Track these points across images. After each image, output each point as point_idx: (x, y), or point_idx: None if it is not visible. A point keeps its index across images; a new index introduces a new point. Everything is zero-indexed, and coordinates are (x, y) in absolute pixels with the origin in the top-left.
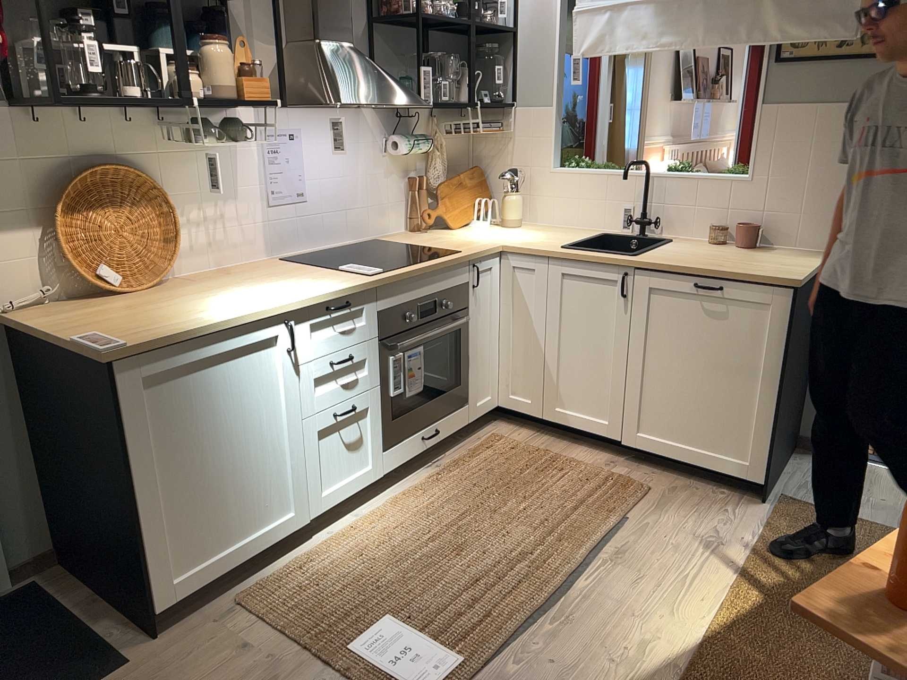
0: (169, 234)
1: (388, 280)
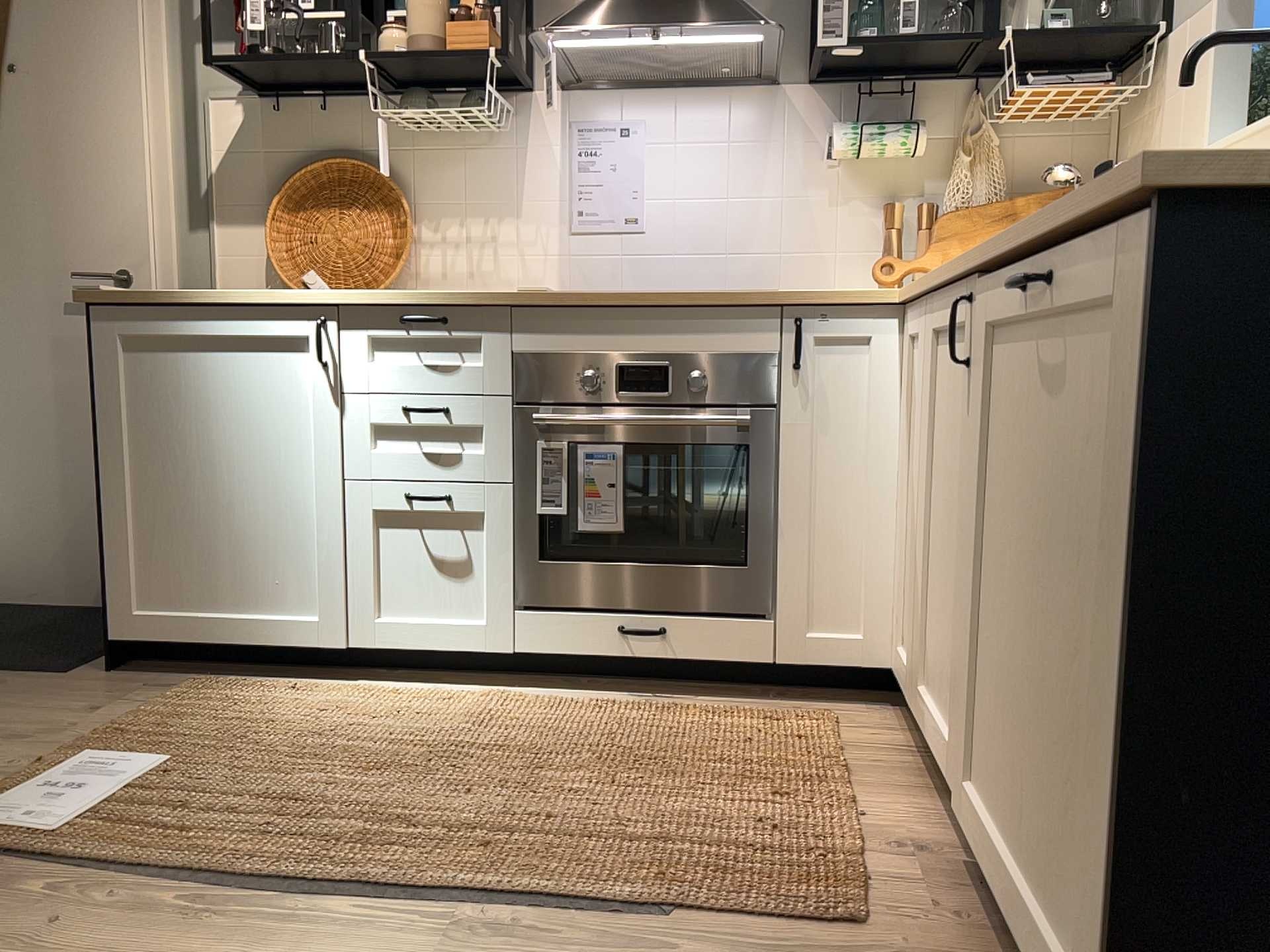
0: (400, 248)
1: (531, 299)
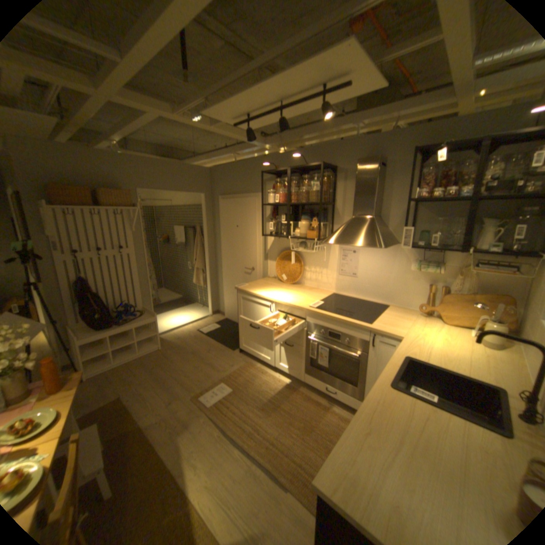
0: (301, 272)
1: (310, 311)
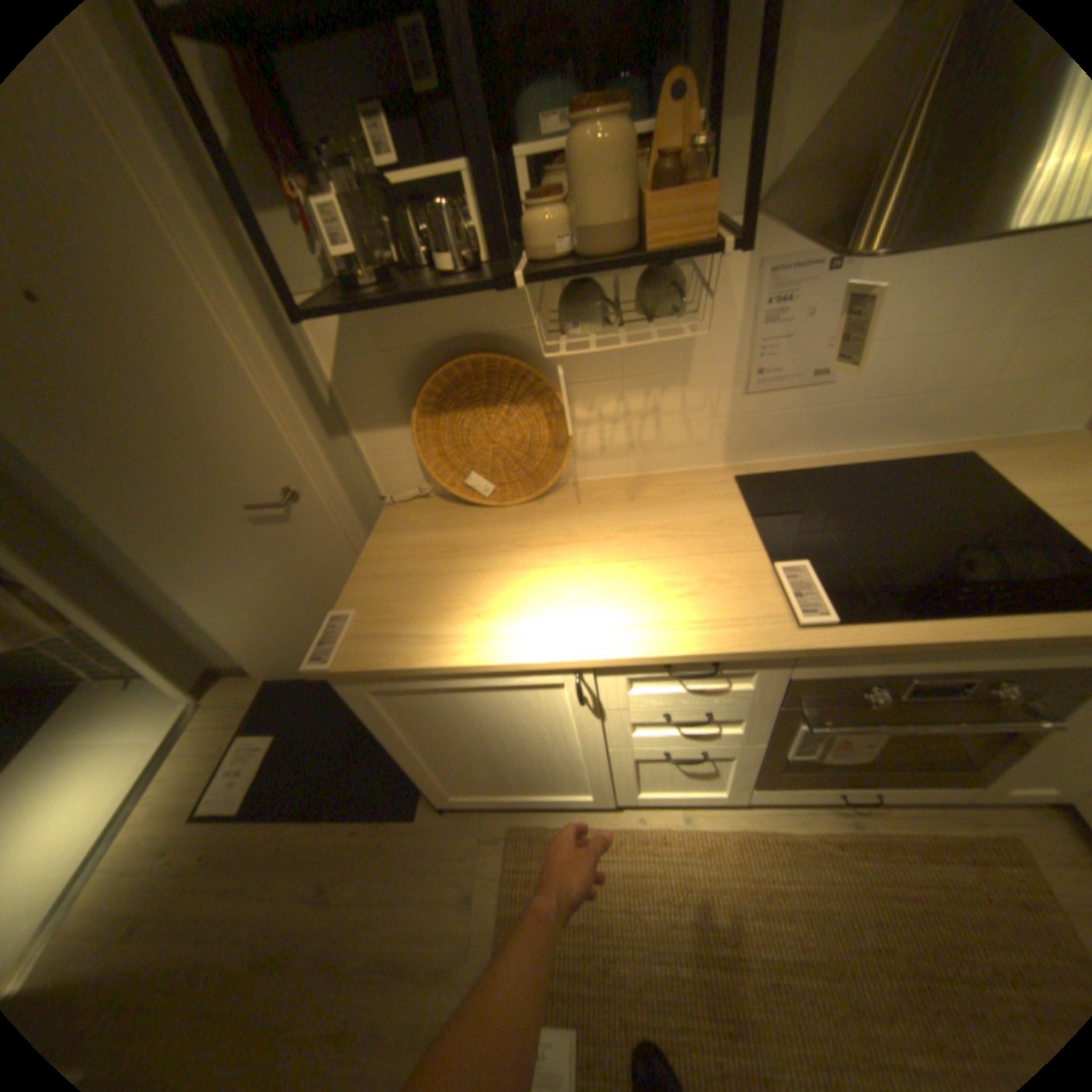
0: (561, 436)
1: (832, 651)
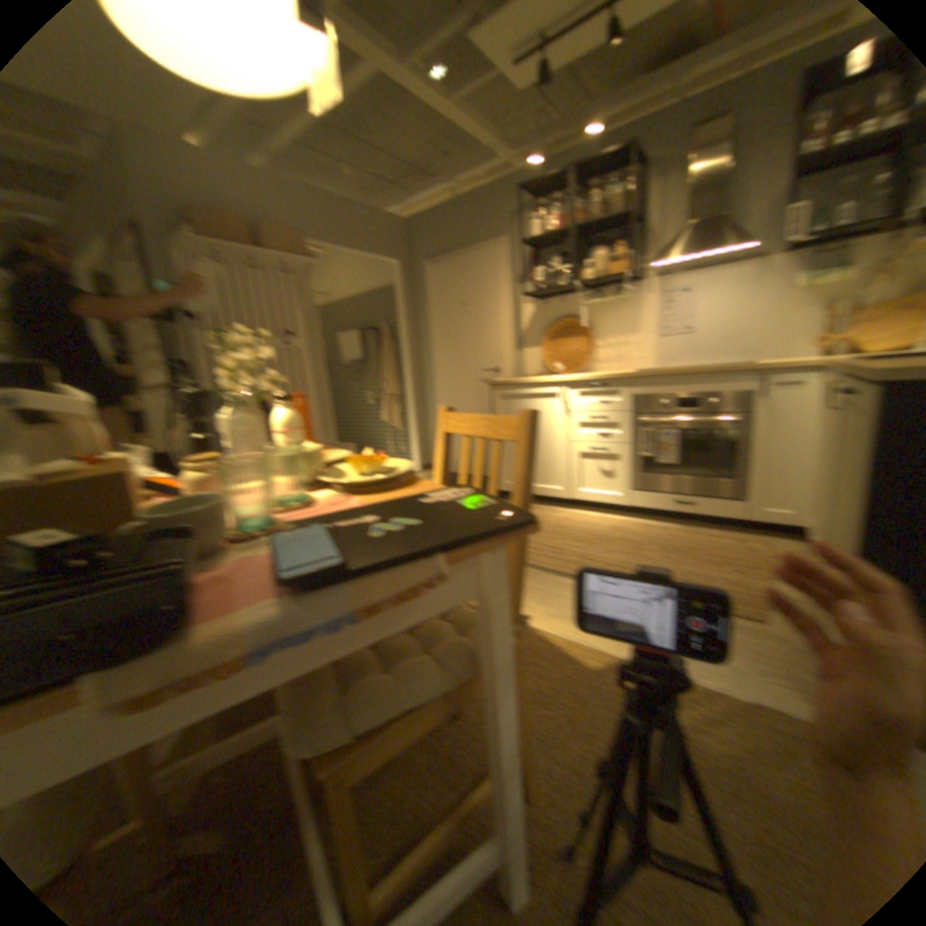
0: (587, 350)
1: (637, 375)
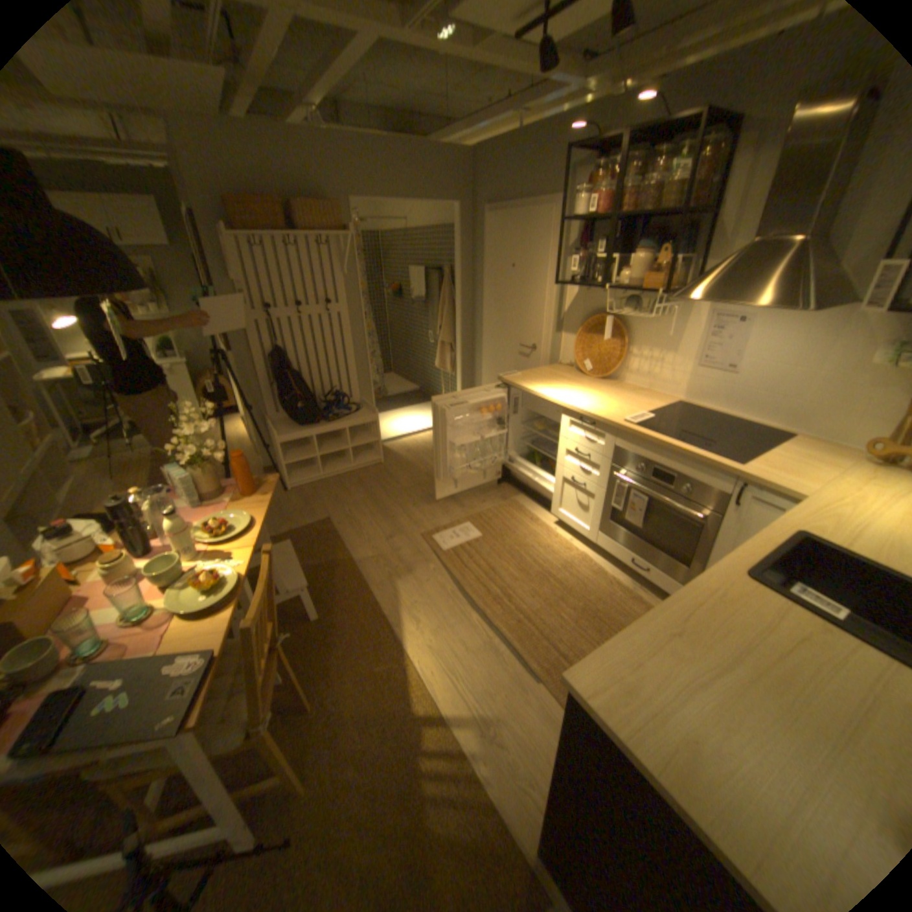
0: (621, 357)
1: (624, 429)
